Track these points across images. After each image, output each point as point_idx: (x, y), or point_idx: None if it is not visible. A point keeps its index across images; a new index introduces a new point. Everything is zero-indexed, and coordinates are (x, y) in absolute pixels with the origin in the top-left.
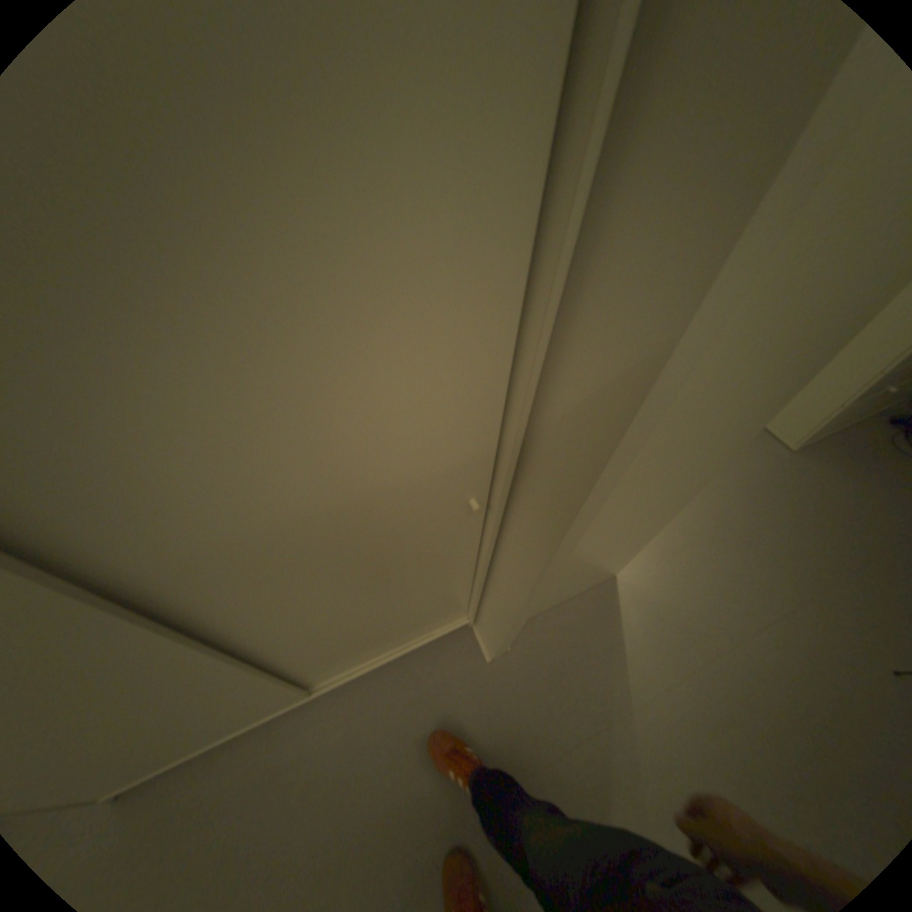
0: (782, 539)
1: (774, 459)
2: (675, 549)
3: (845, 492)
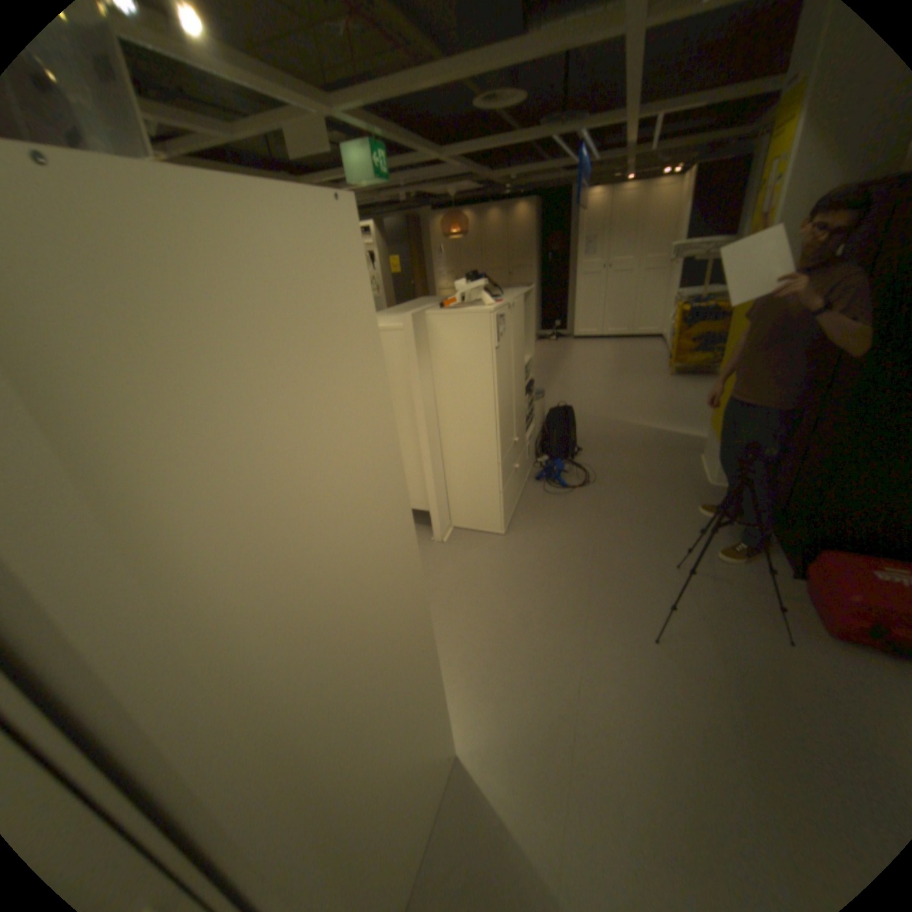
0: (538, 604)
1: (496, 549)
2: (482, 679)
3: (546, 541)
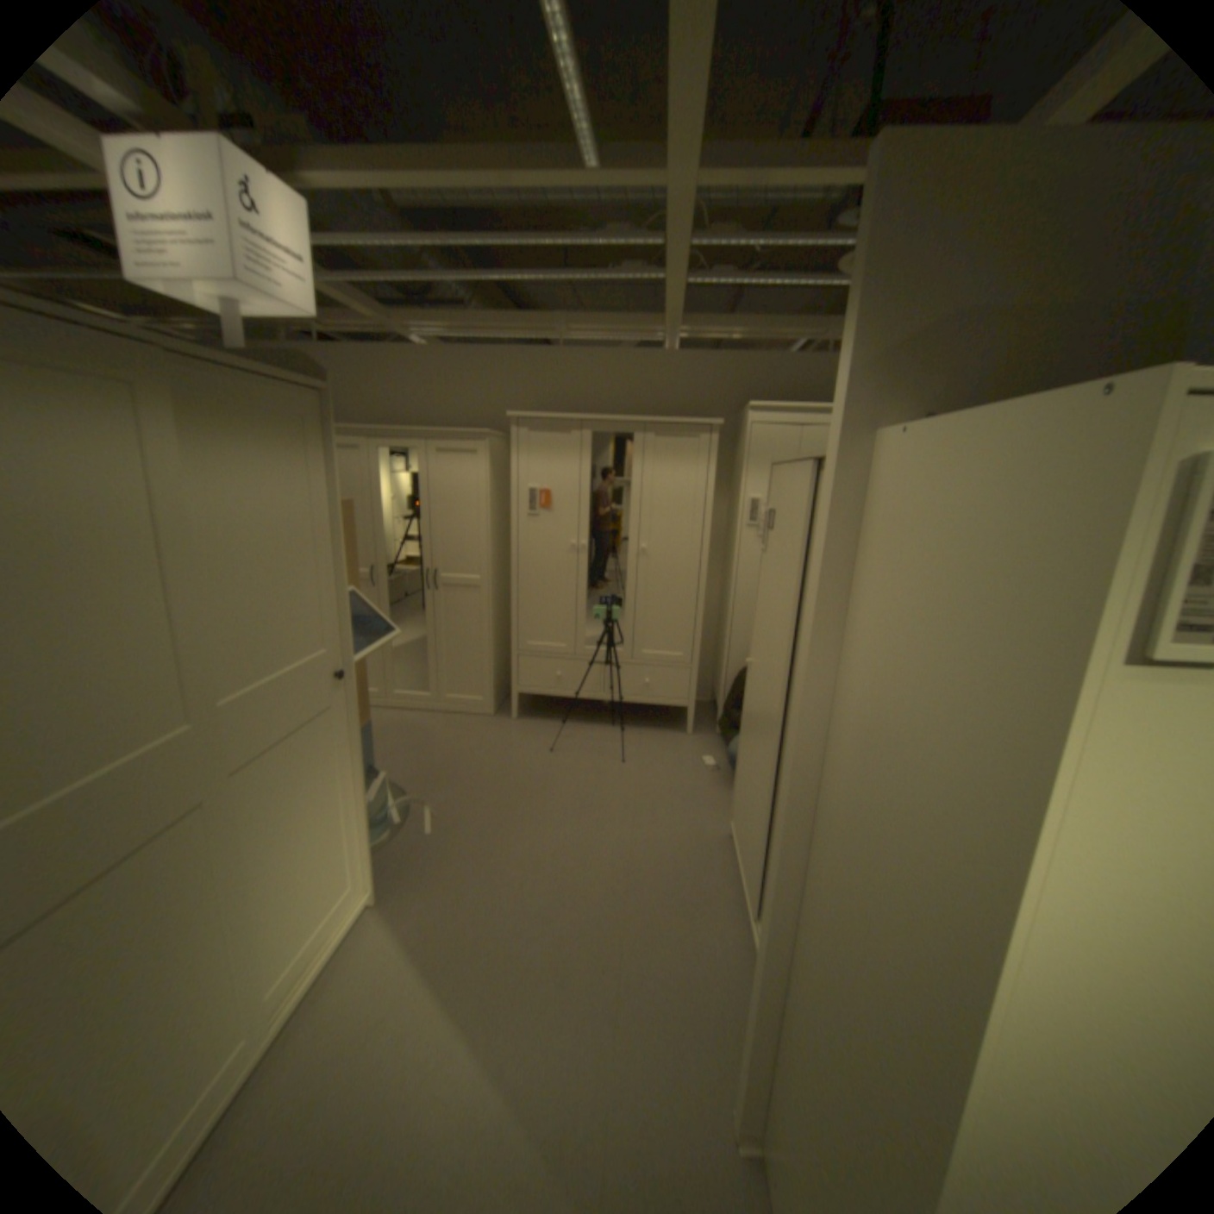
0: None
1: None
2: None
3: None
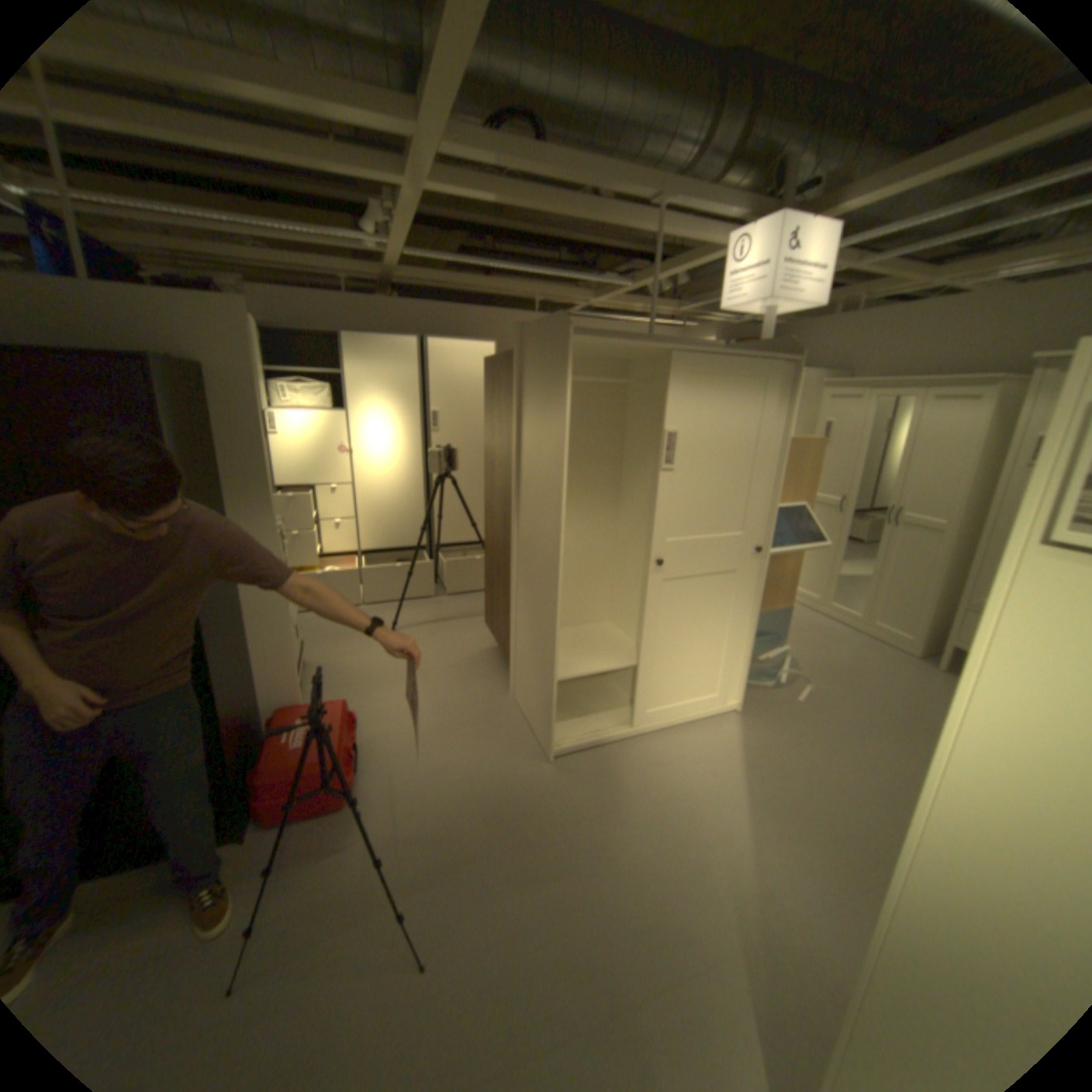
0: None
1: None
2: None
3: None
